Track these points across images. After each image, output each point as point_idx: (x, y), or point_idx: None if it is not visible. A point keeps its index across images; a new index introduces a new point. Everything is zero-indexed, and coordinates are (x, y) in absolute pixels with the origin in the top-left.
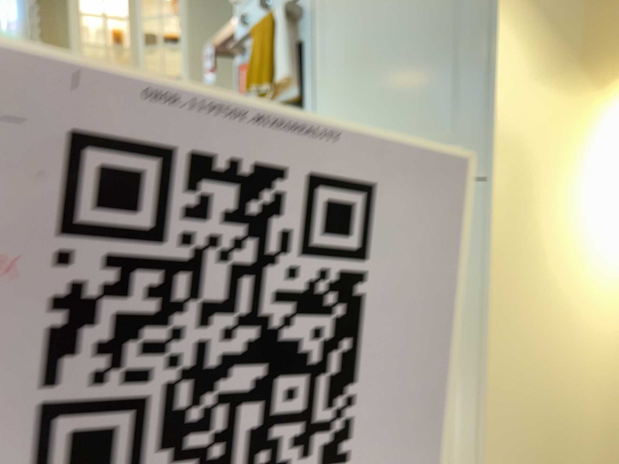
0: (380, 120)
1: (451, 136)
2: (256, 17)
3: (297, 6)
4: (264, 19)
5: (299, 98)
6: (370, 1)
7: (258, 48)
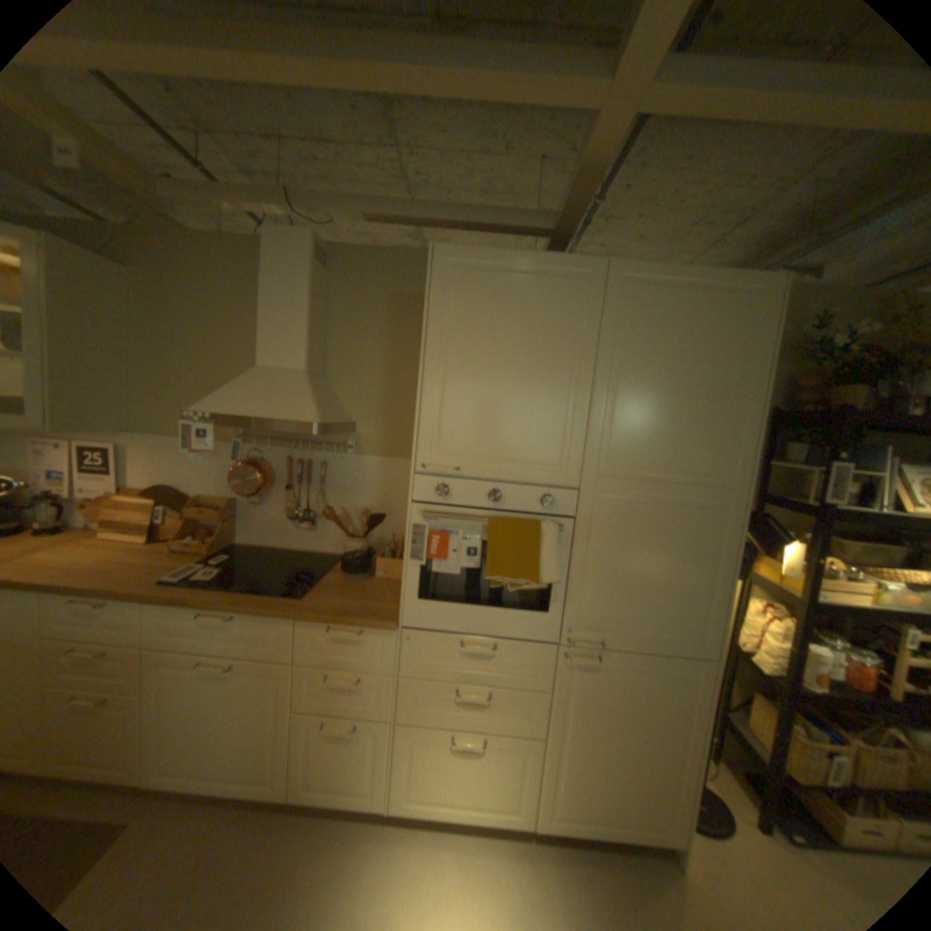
0: (638, 621)
1: (692, 639)
2: (462, 497)
3: (563, 531)
4: (519, 525)
5: (544, 588)
6: (637, 555)
7: (506, 544)
